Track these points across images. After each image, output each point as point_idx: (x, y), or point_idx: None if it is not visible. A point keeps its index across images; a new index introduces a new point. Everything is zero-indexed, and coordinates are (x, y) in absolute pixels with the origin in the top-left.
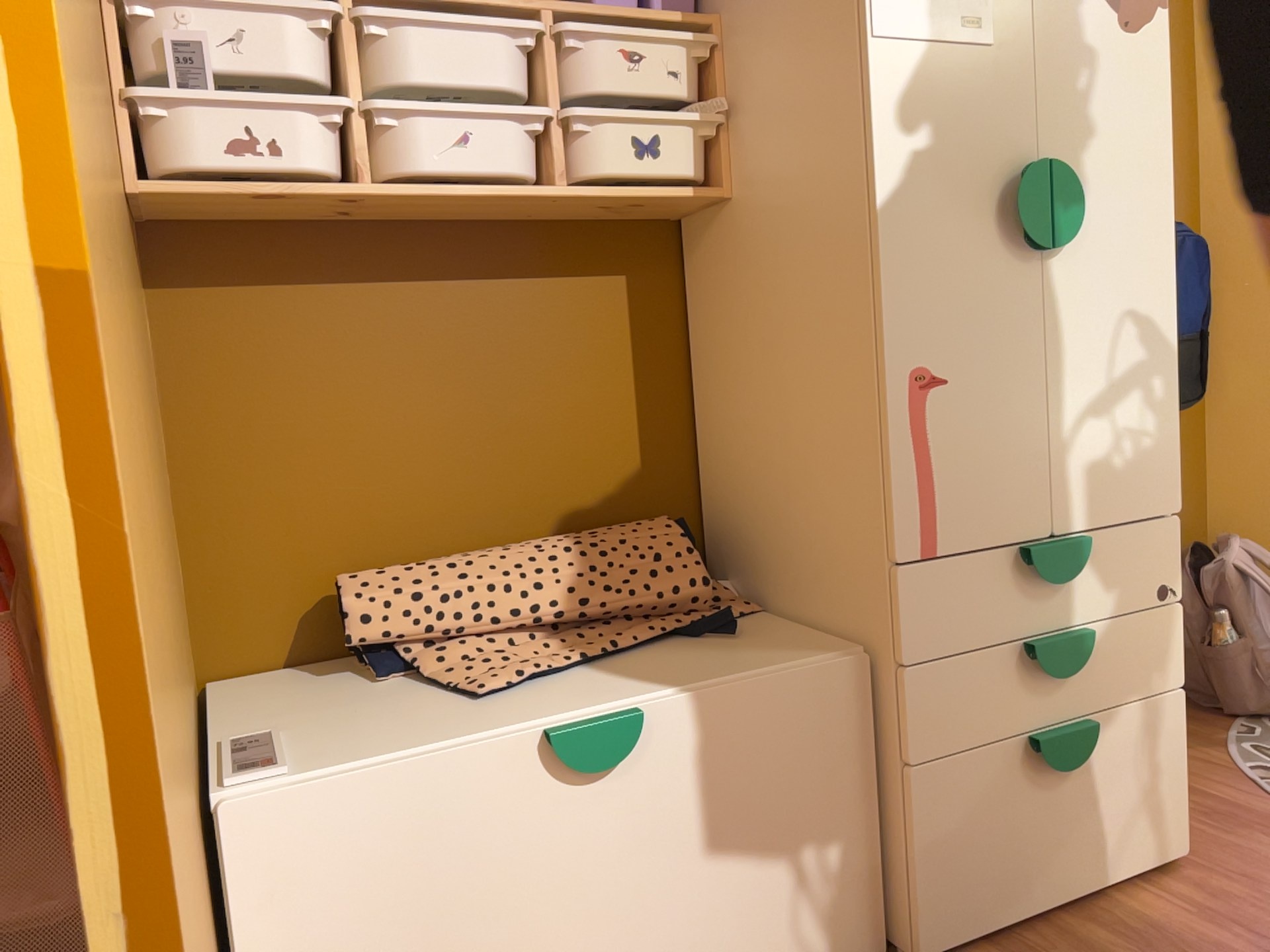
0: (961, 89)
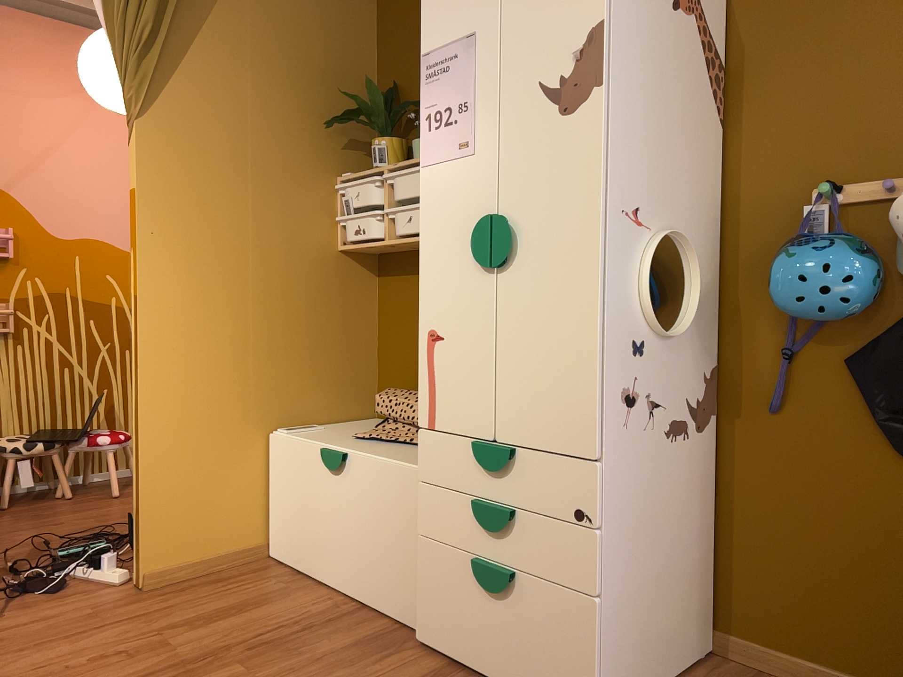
0: (457, 181)
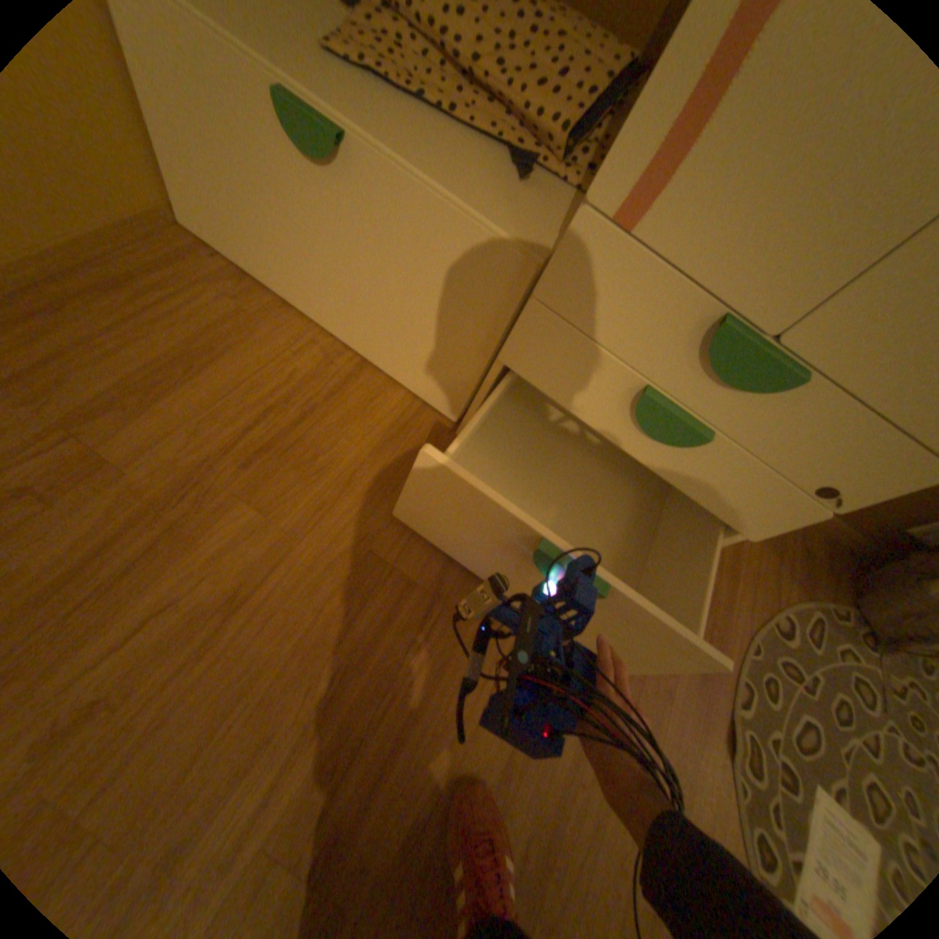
0: None
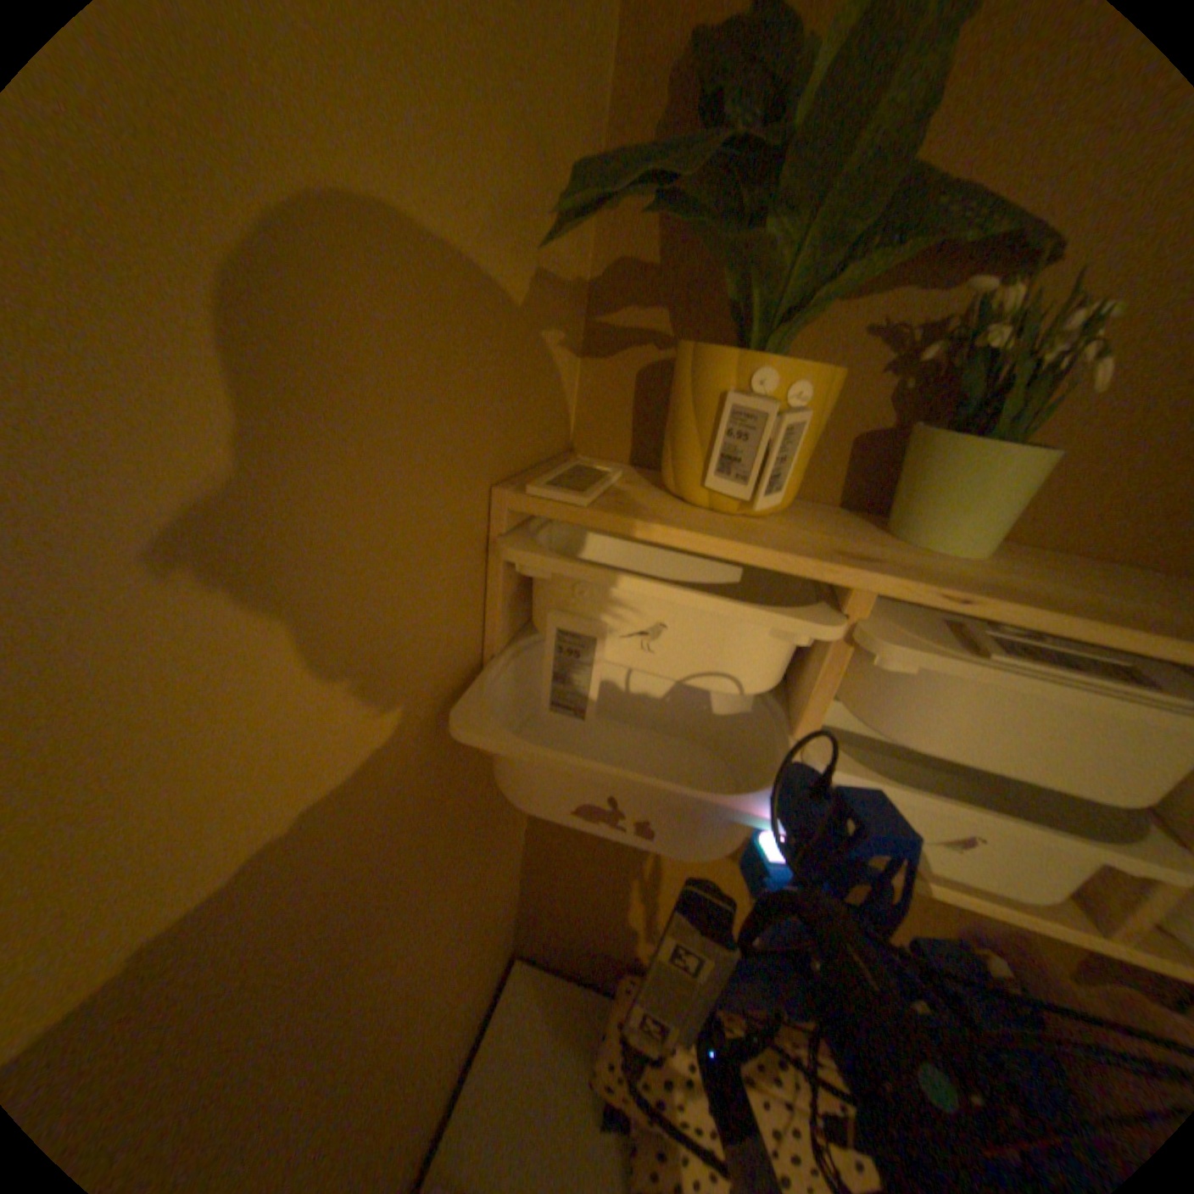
0: None
